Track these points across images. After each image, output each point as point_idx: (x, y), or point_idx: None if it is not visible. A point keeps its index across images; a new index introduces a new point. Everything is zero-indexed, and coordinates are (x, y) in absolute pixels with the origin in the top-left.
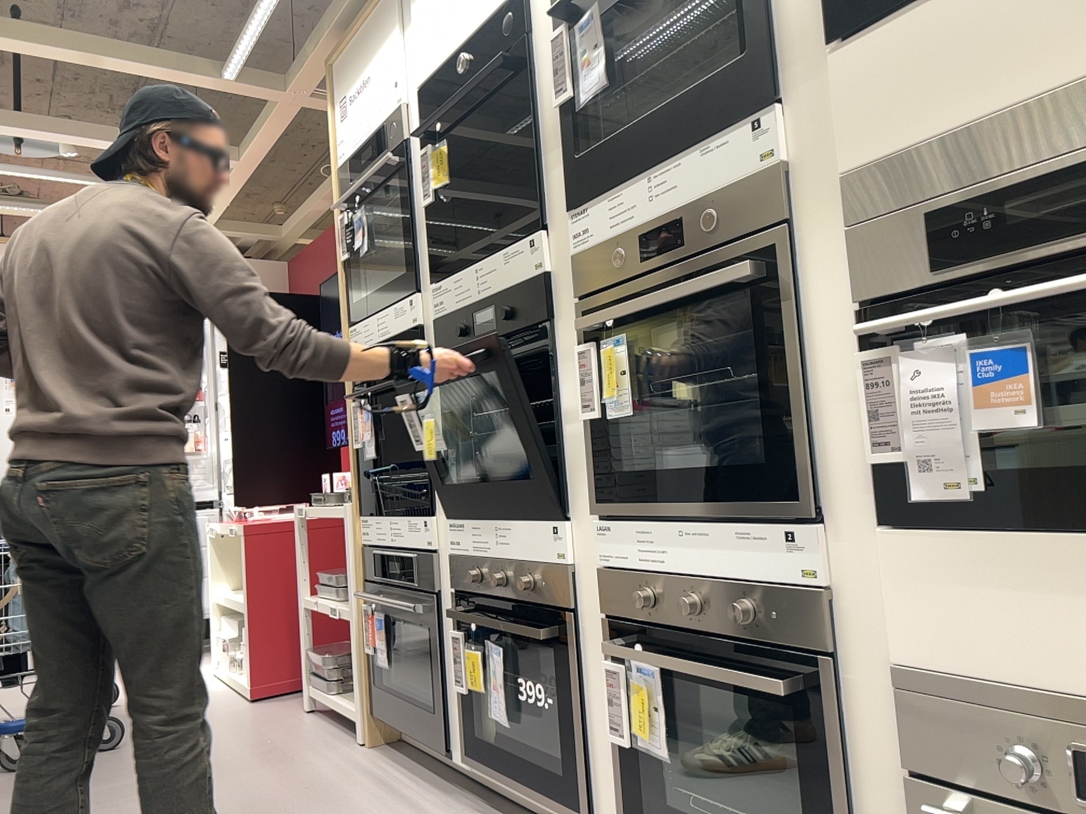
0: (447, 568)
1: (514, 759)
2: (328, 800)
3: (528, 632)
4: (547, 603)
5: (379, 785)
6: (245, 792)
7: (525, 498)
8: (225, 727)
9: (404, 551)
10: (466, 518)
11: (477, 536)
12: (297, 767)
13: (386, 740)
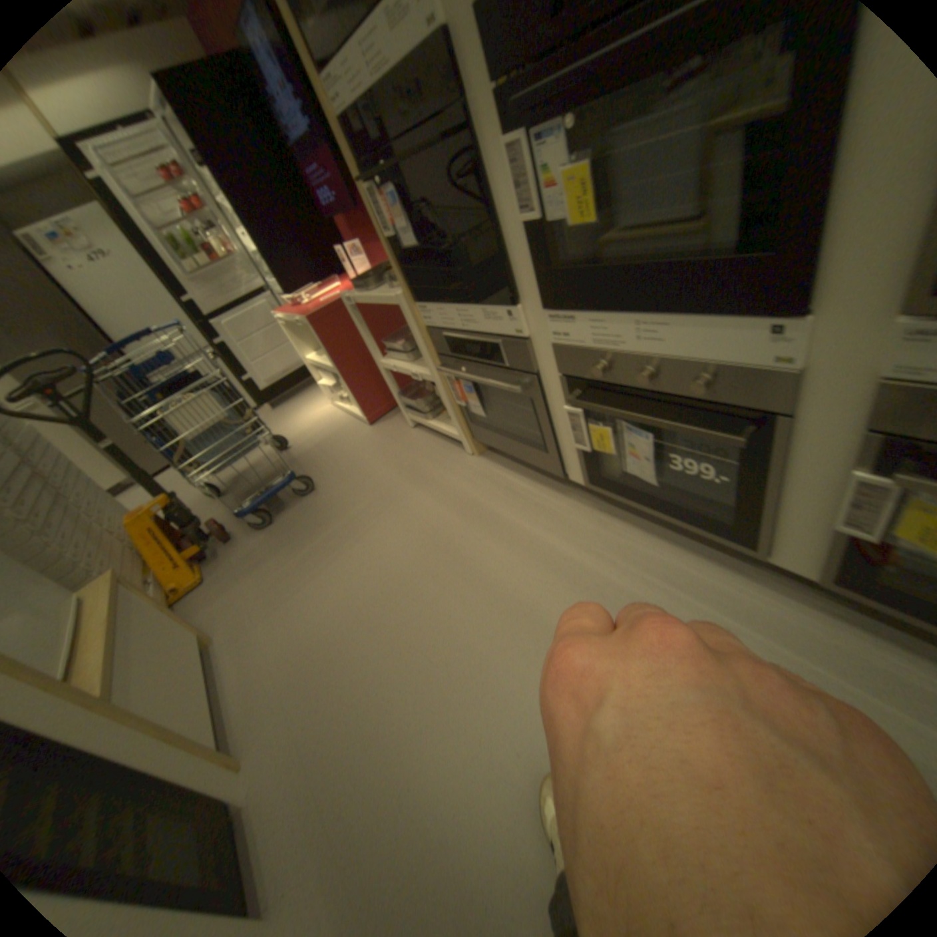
0: (544, 351)
1: (653, 497)
2: (483, 518)
3: (716, 436)
4: (735, 402)
5: (509, 495)
6: (420, 519)
7: (709, 286)
8: (366, 454)
9: (477, 332)
10: (578, 308)
11: (601, 328)
12: (439, 487)
13: (485, 448)
